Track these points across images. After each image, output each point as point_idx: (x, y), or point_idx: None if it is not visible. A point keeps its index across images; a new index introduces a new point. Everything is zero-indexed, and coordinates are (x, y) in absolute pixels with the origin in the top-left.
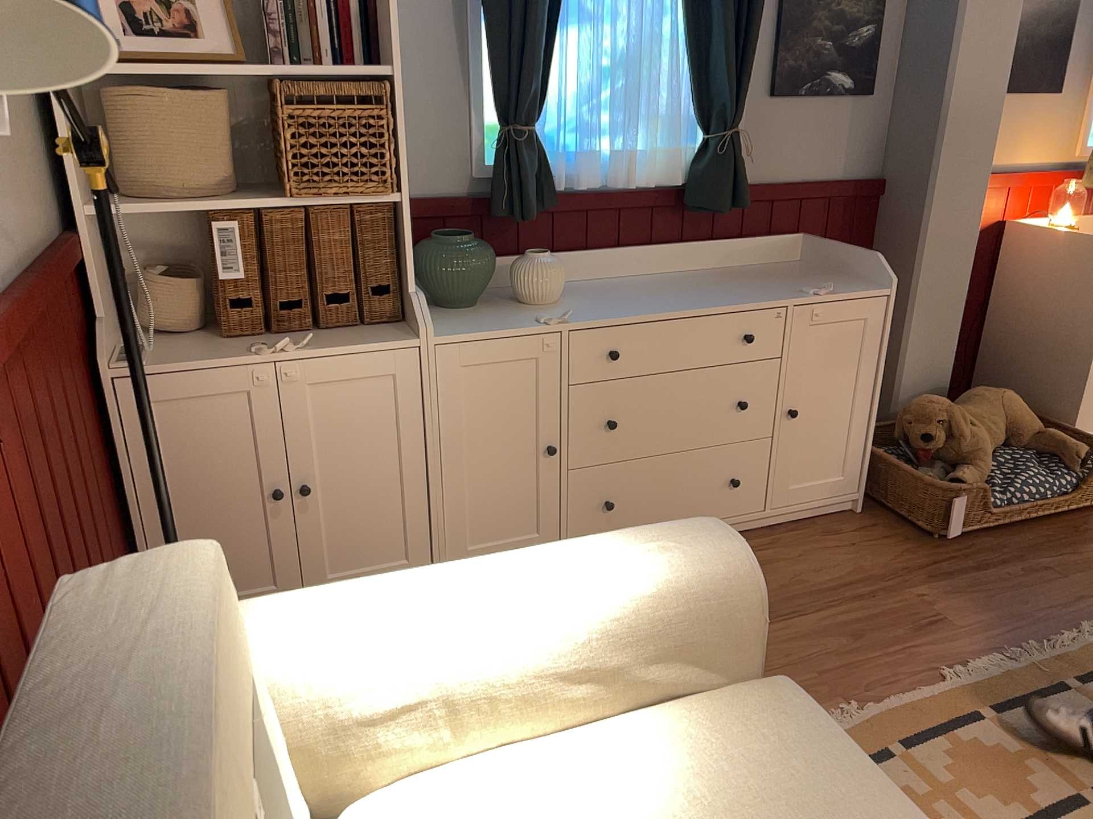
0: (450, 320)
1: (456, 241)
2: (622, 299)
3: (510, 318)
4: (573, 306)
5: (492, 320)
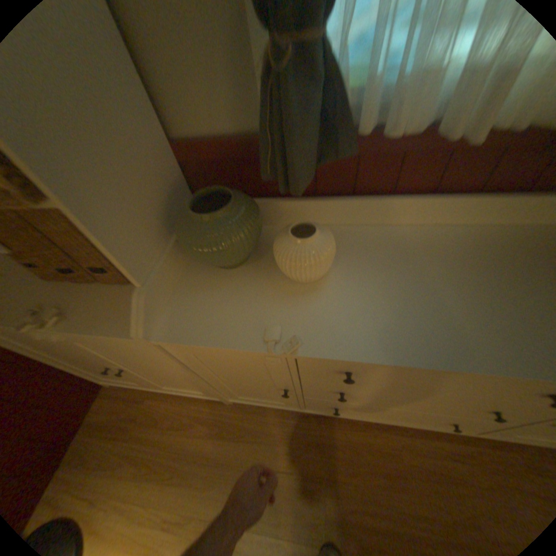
0: (201, 294)
1: (205, 218)
2: (396, 296)
3: (250, 311)
4: (332, 296)
5: (232, 310)
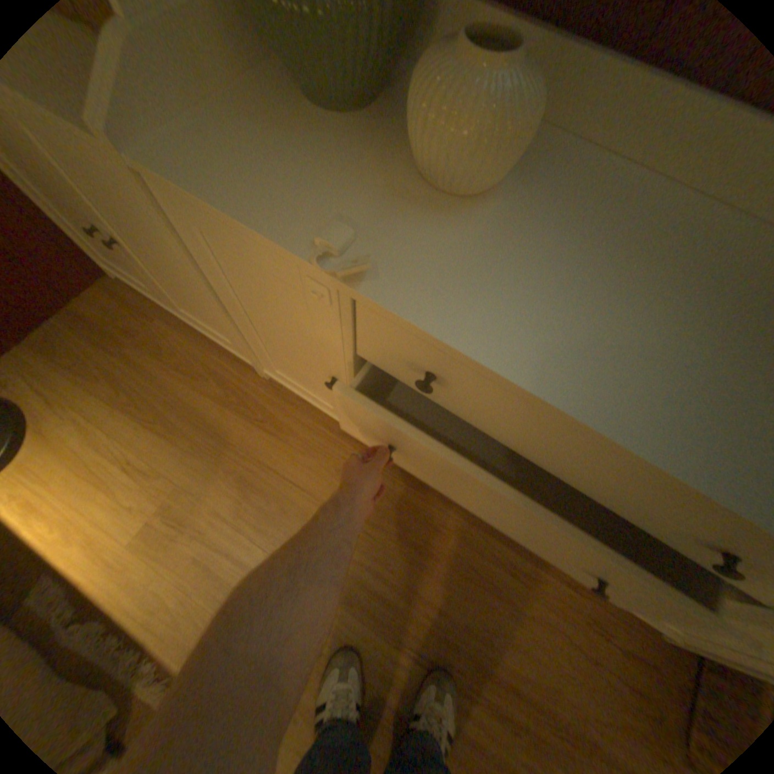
0: (248, 122)
1: None
2: (590, 287)
3: (318, 188)
4: (476, 233)
5: (287, 172)
